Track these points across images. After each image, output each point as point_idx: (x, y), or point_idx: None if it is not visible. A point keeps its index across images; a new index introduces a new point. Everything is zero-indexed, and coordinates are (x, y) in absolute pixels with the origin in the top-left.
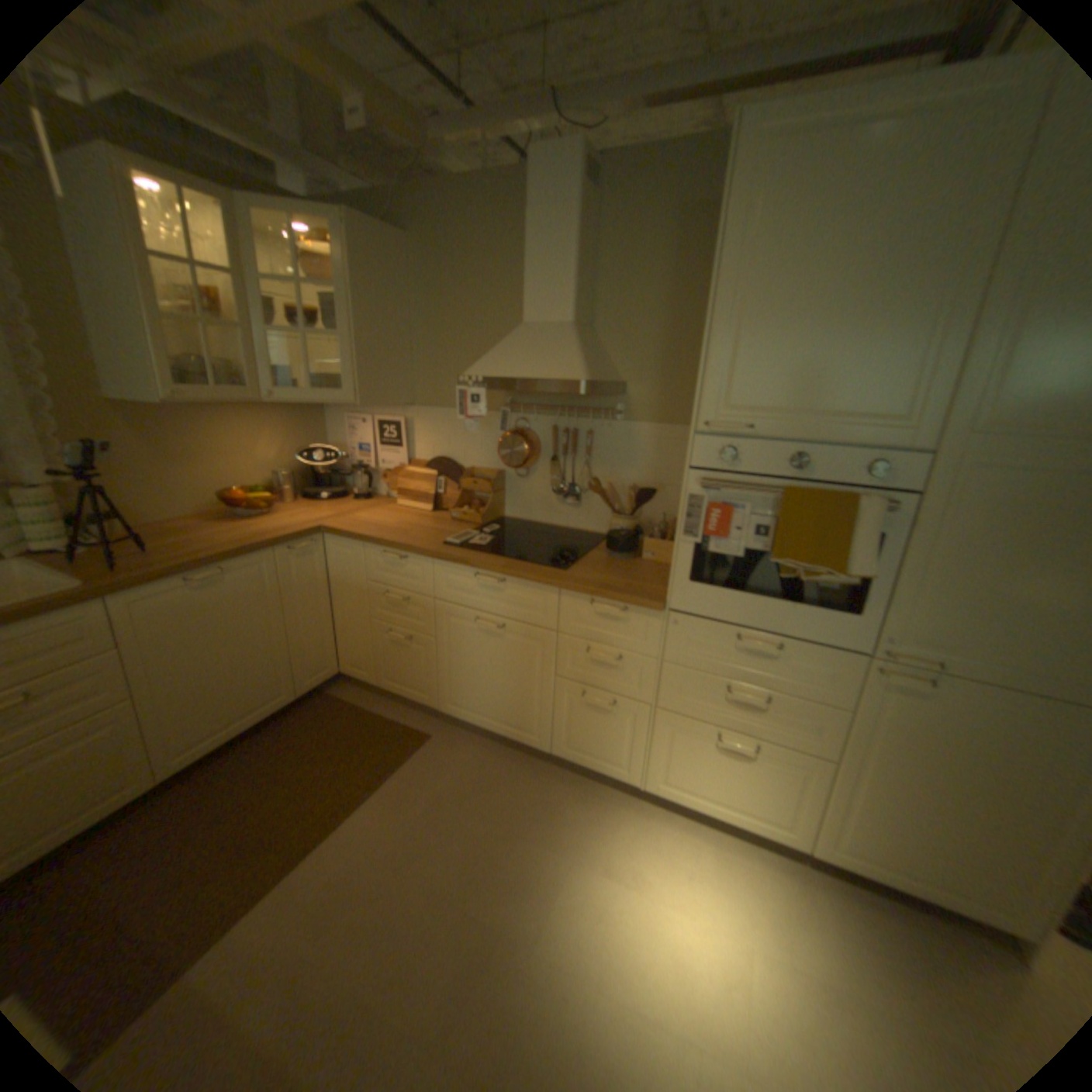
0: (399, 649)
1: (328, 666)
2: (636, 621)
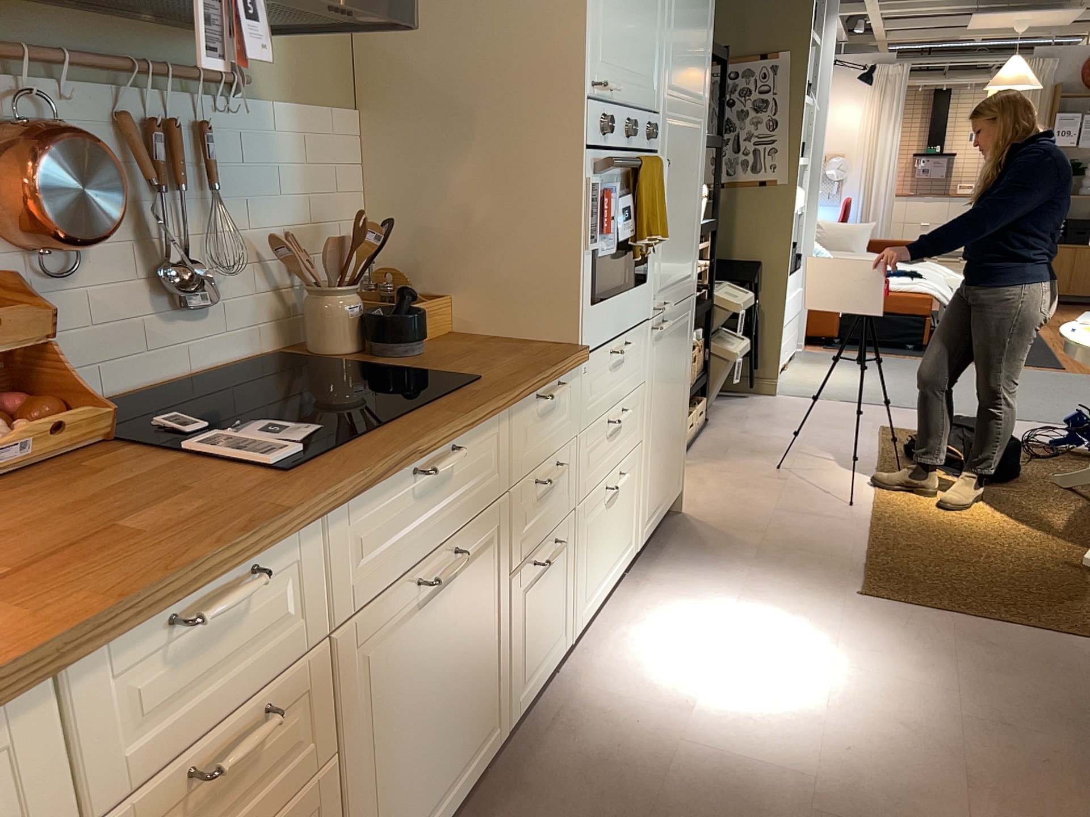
0: None
1: None
2: (565, 396)
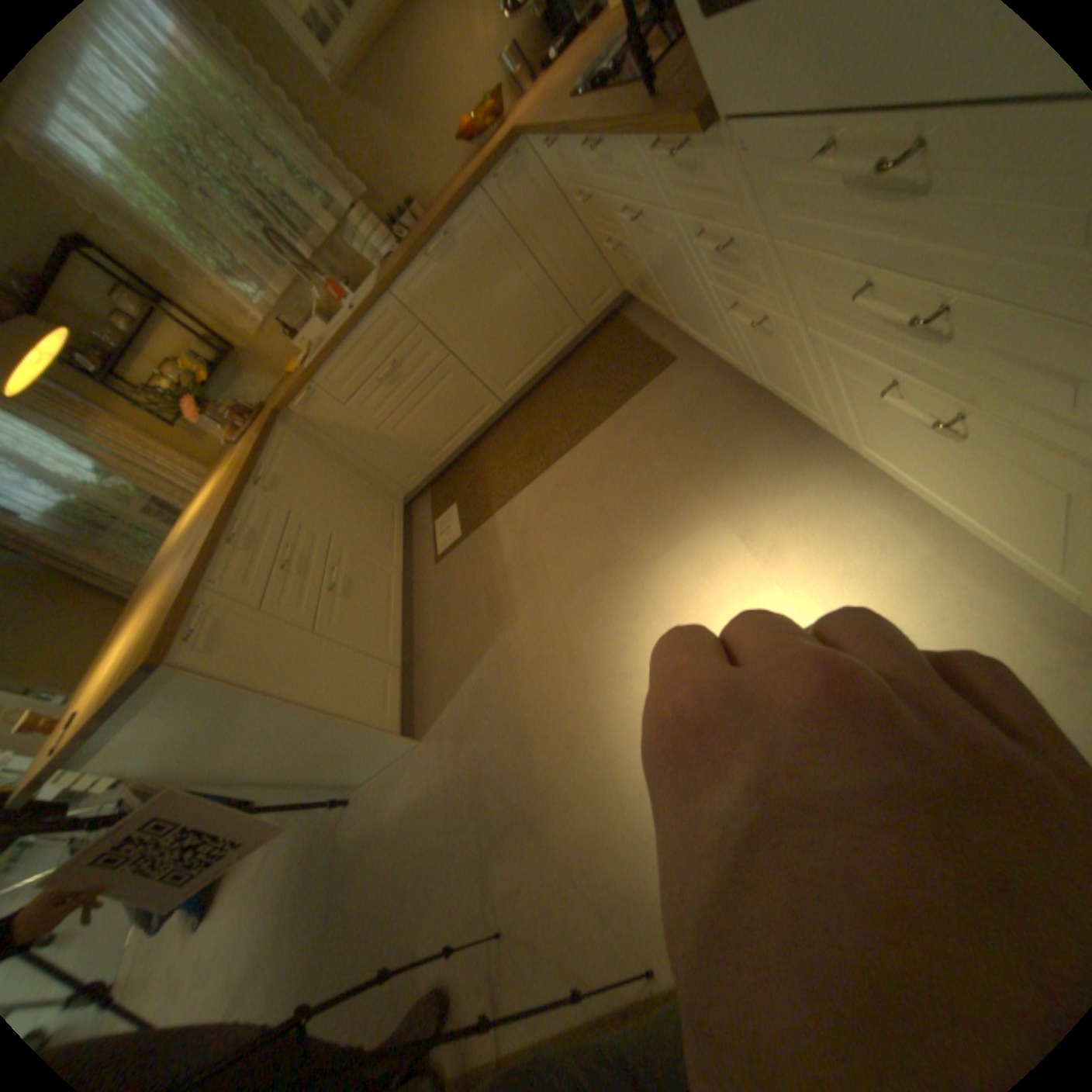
0: (627, 258)
1: (609, 285)
2: (712, 160)
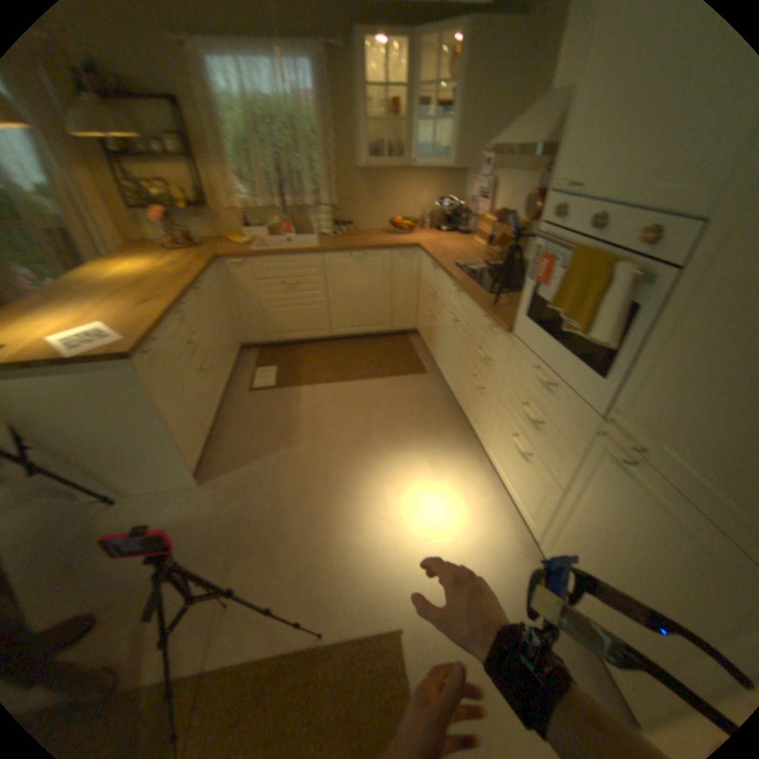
0: (431, 324)
1: (411, 323)
2: (500, 340)
